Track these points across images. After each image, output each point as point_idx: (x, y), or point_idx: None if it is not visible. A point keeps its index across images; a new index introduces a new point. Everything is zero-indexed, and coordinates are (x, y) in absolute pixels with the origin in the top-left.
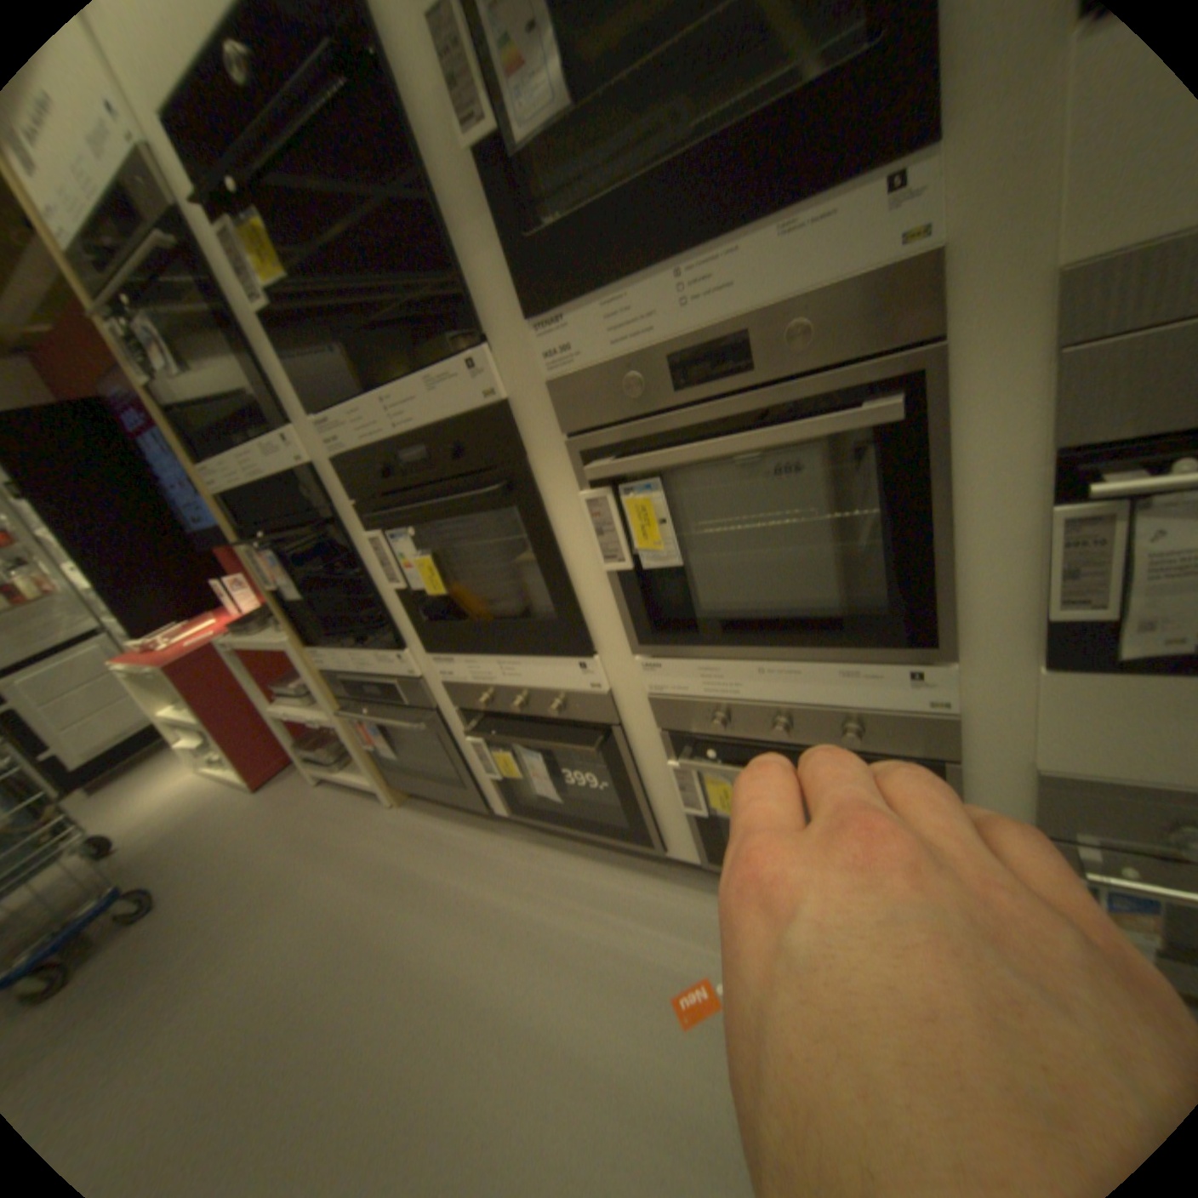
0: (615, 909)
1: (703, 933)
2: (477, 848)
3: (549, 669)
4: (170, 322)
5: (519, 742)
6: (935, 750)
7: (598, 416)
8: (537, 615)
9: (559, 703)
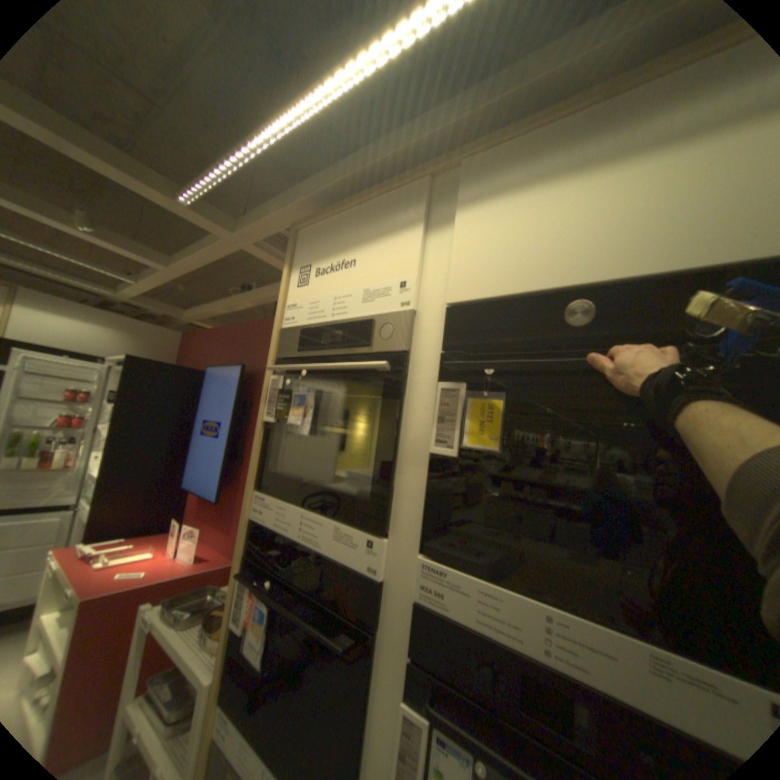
0: None
1: None
2: None
3: None
4: (321, 397)
5: None
6: None
7: None
8: None
9: None
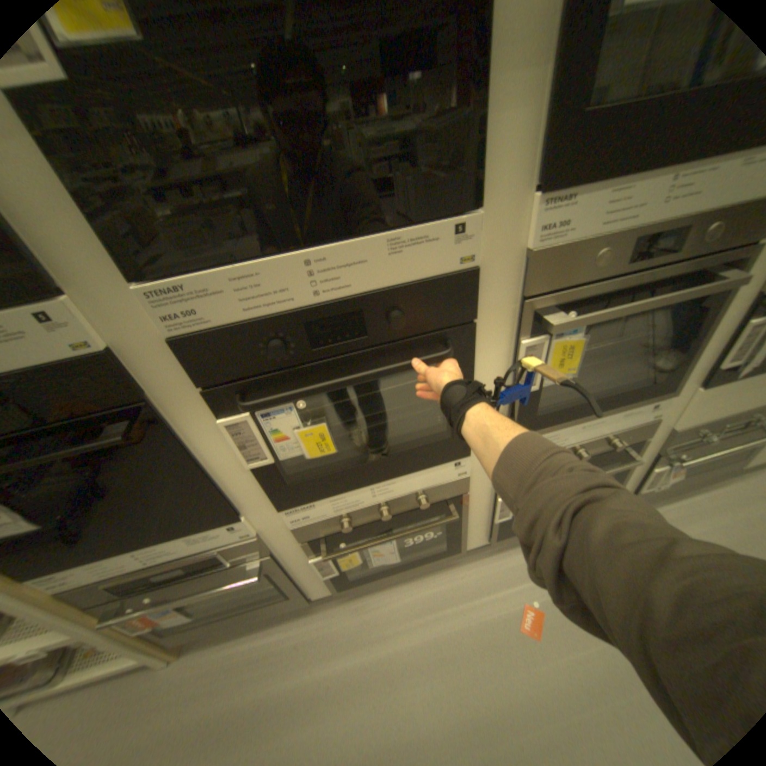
0: (445, 606)
1: (502, 584)
2: (301, 639)
3: (422, 479)
4: None
5: (381, 543)
6: (644, 439)
7: (561, 282)
8: (422, 442)
9: (424, 499)
